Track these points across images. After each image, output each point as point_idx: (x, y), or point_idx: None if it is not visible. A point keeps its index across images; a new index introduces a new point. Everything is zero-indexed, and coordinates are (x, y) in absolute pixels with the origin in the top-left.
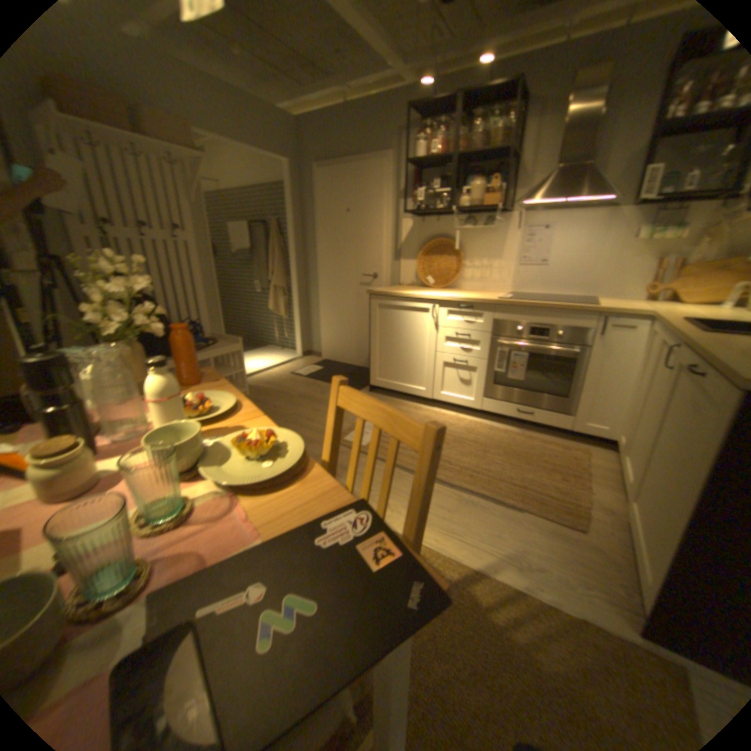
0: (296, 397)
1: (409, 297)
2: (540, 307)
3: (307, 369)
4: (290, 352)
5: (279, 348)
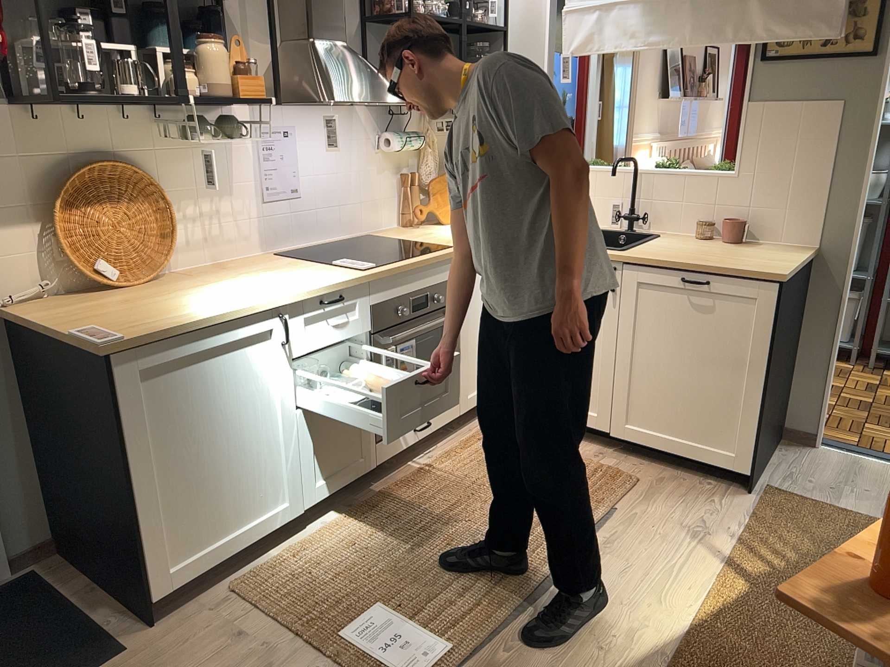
0: None
1: (227, 320)
2: (418, 266)
3: None
4: None
5: None
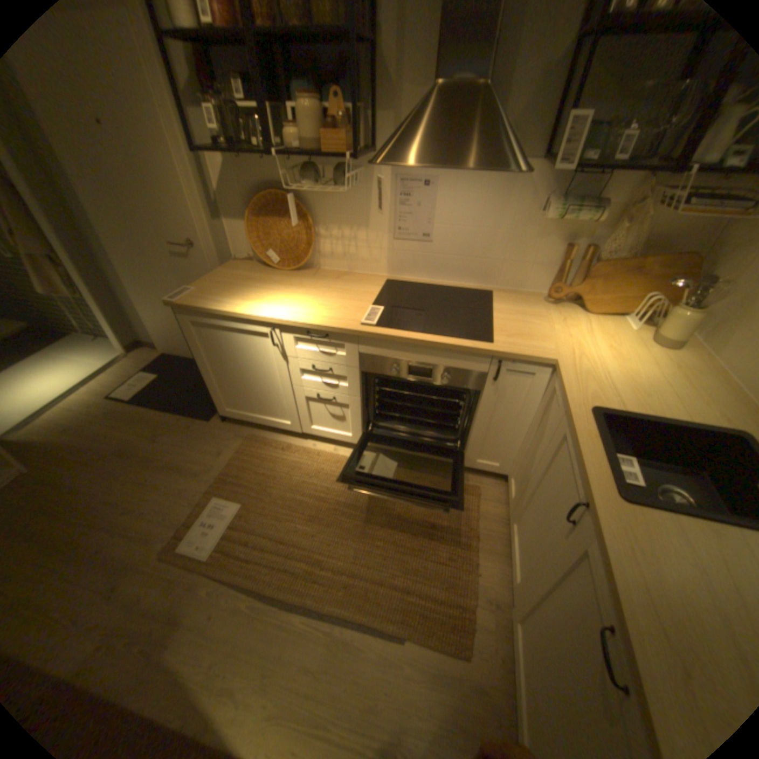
0: (107, 459)
1: (231, 316)
2: (418, 344)
3: (130, 385)
4: (104, 346)
5: (86, 339)
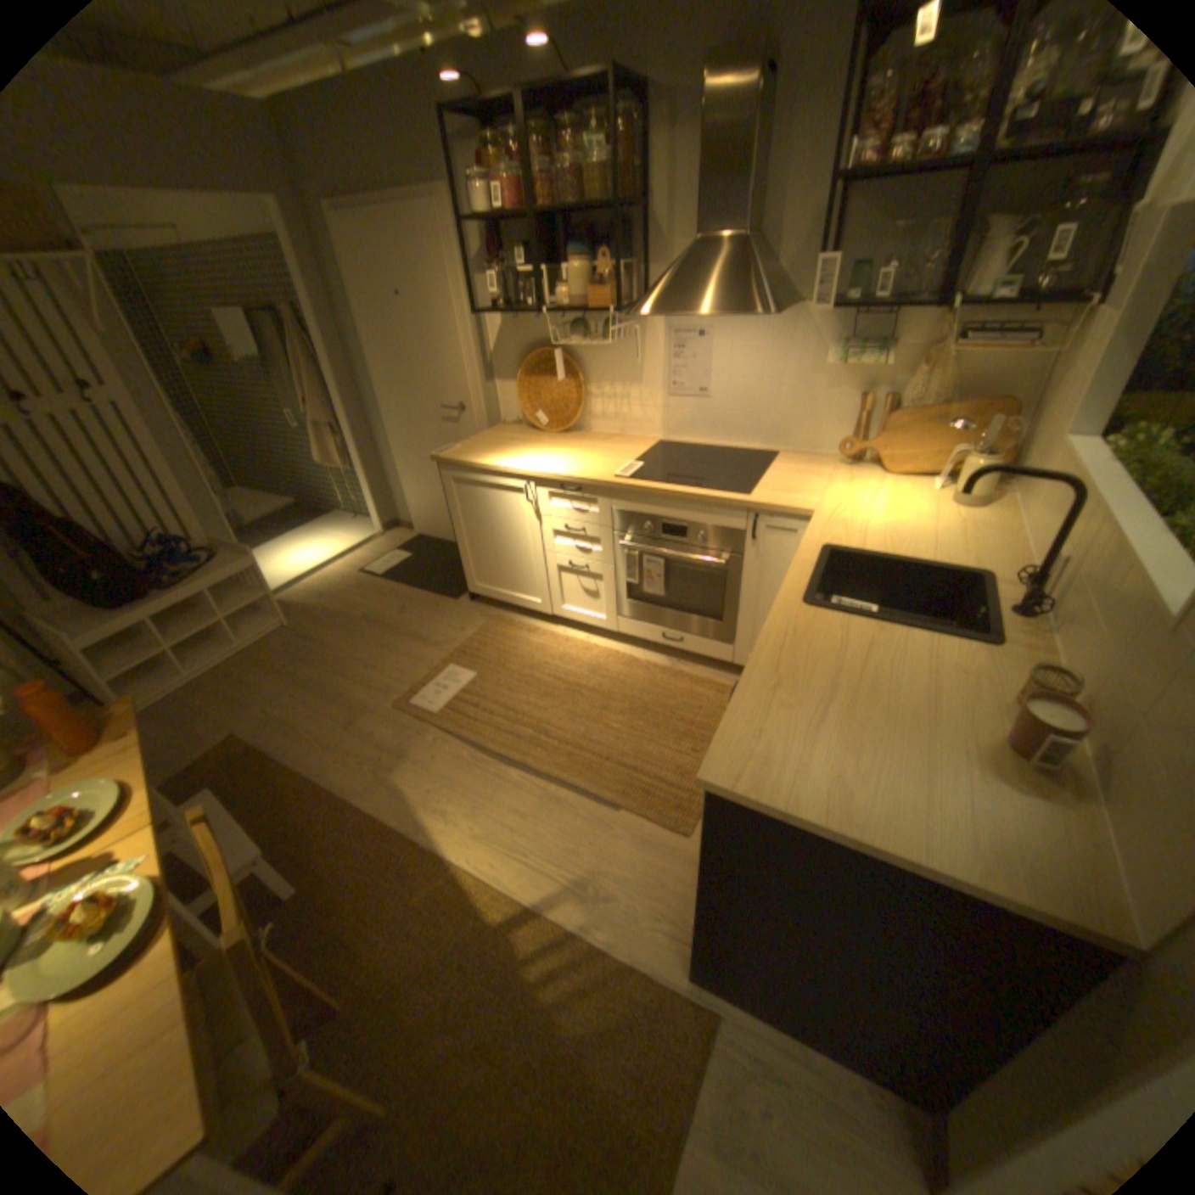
0: (357, 622)
1: (491, 470)
2: (669, 496)
3: (385, 561)
4: (364, 525)
5: (348, 517)
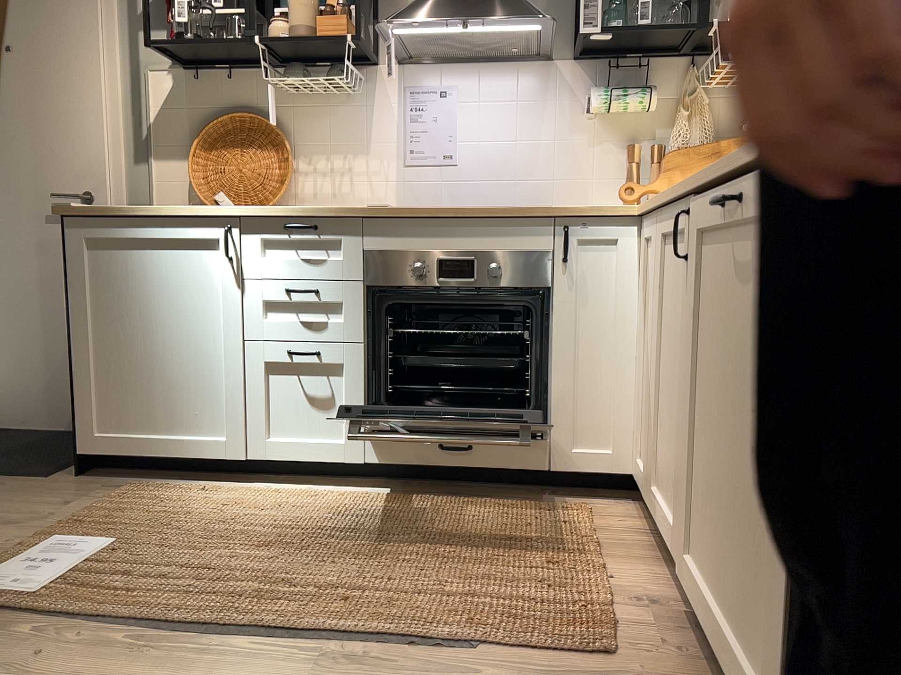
0: None
1: (166, 215)
2: (451, 216)
3: None
4: None
5: None
